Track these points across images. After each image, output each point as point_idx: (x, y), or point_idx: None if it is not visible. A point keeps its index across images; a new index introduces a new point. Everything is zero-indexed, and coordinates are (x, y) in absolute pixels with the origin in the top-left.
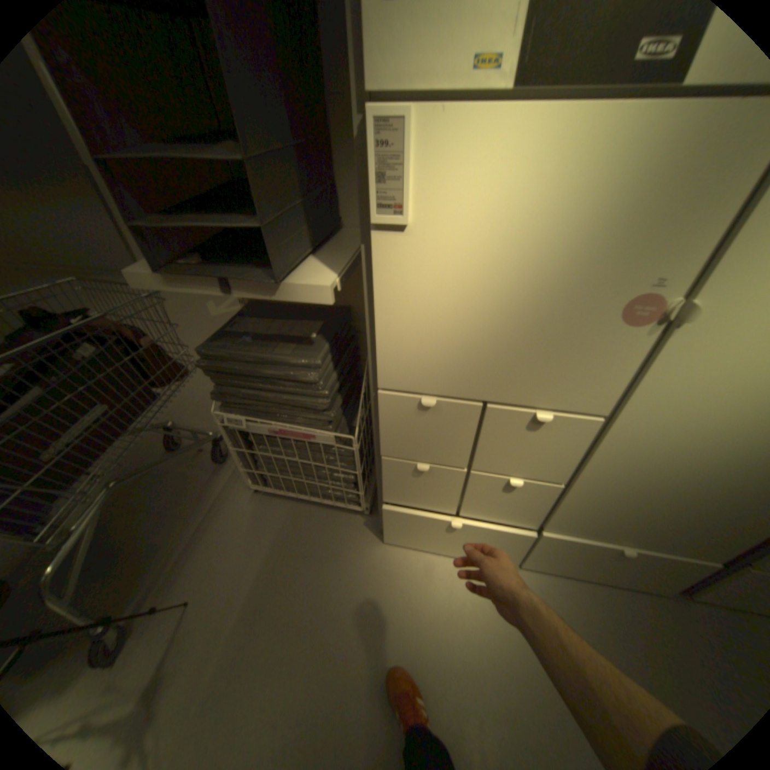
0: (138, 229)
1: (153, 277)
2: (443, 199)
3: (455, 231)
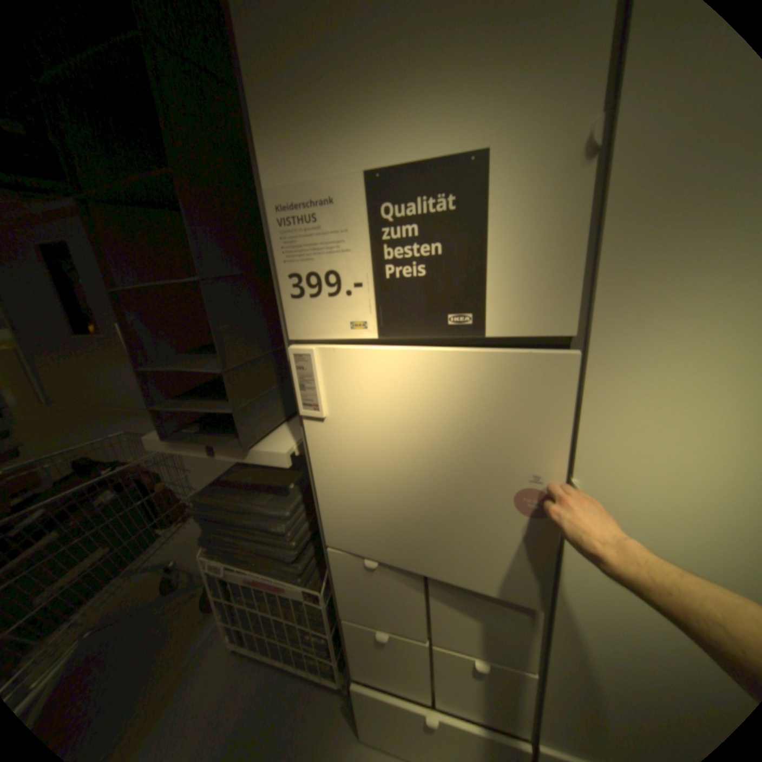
0: (154, 410)
1: (161, 443)
2: (349, 400)
3: (362, 420)
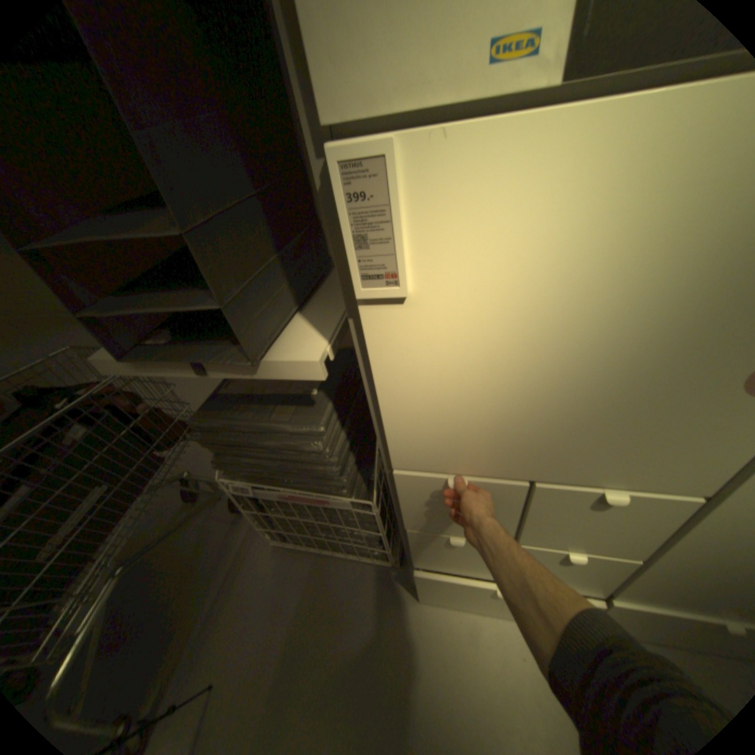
0: (89, 317)
1: (120, 363)
2: (456, 258)
3: (477, 296)
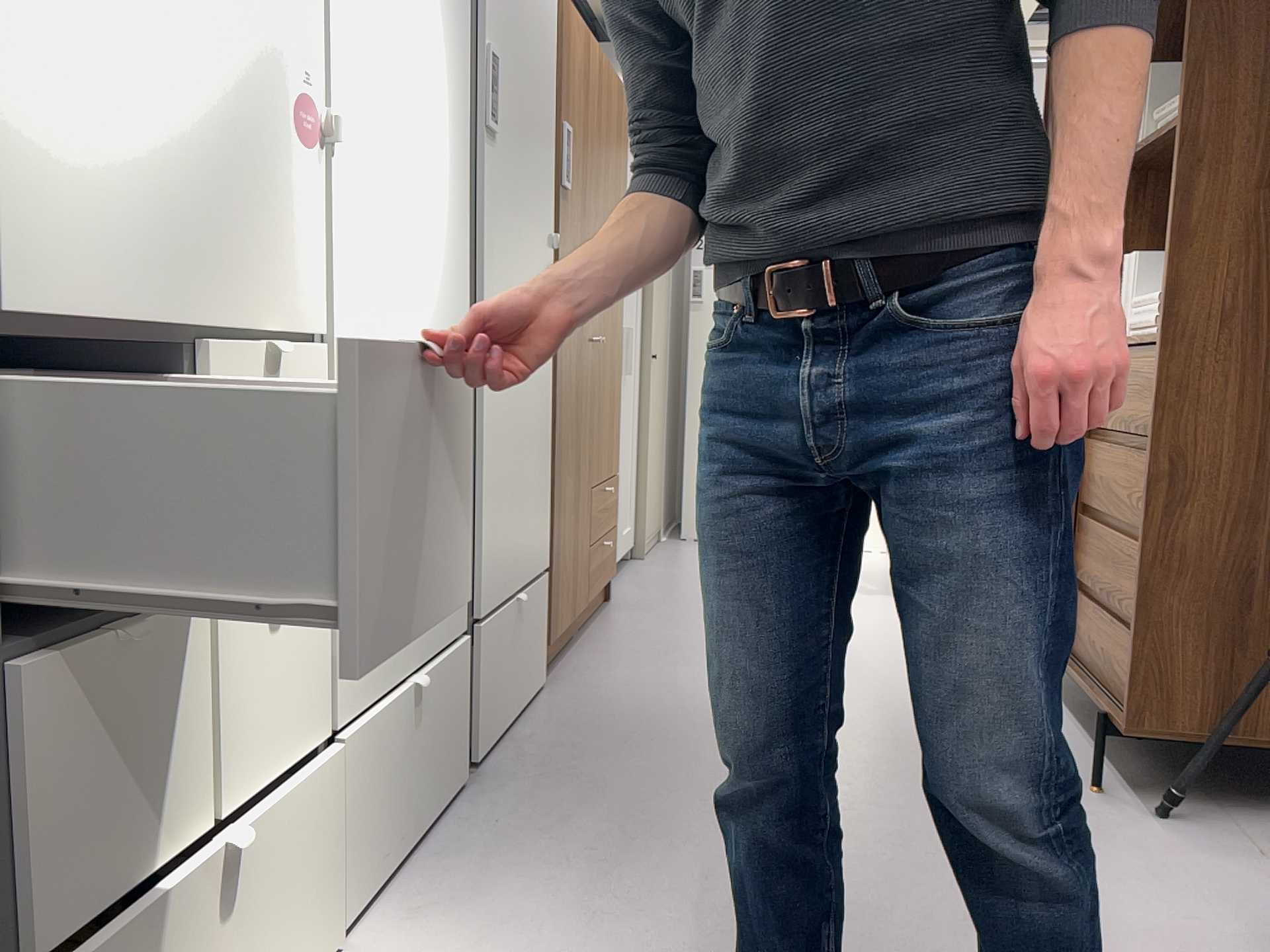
0: None
1: None
2: None
3: None
